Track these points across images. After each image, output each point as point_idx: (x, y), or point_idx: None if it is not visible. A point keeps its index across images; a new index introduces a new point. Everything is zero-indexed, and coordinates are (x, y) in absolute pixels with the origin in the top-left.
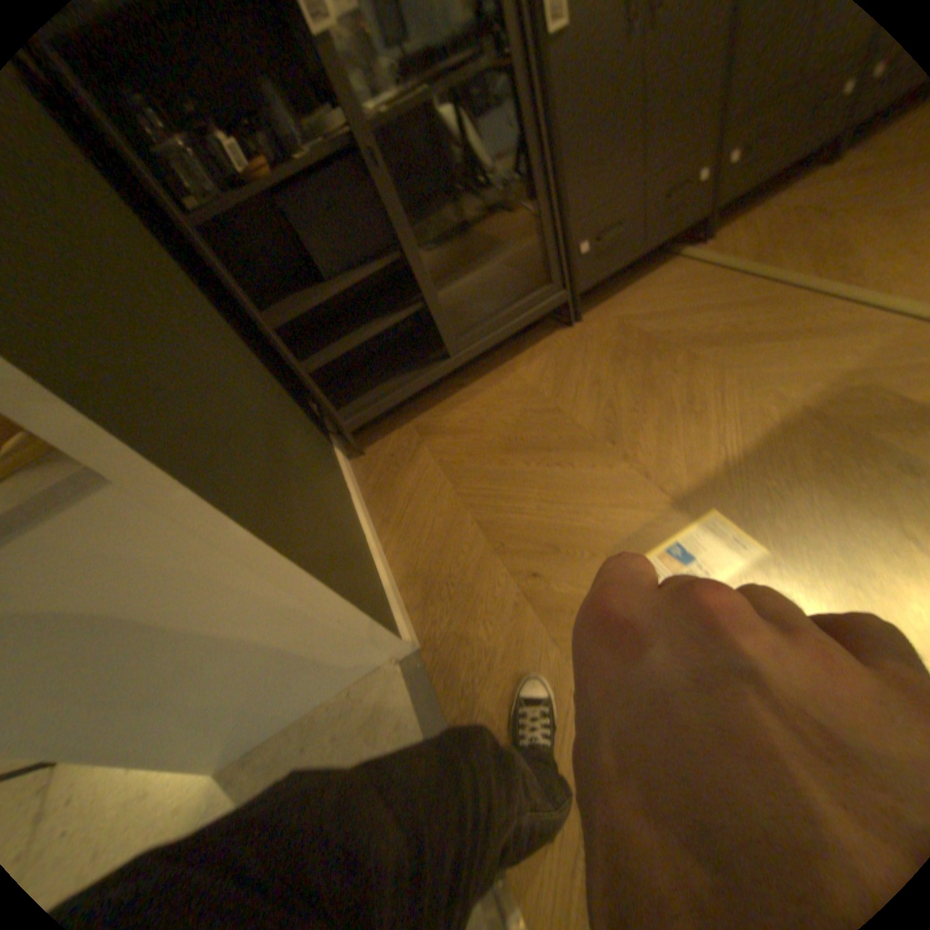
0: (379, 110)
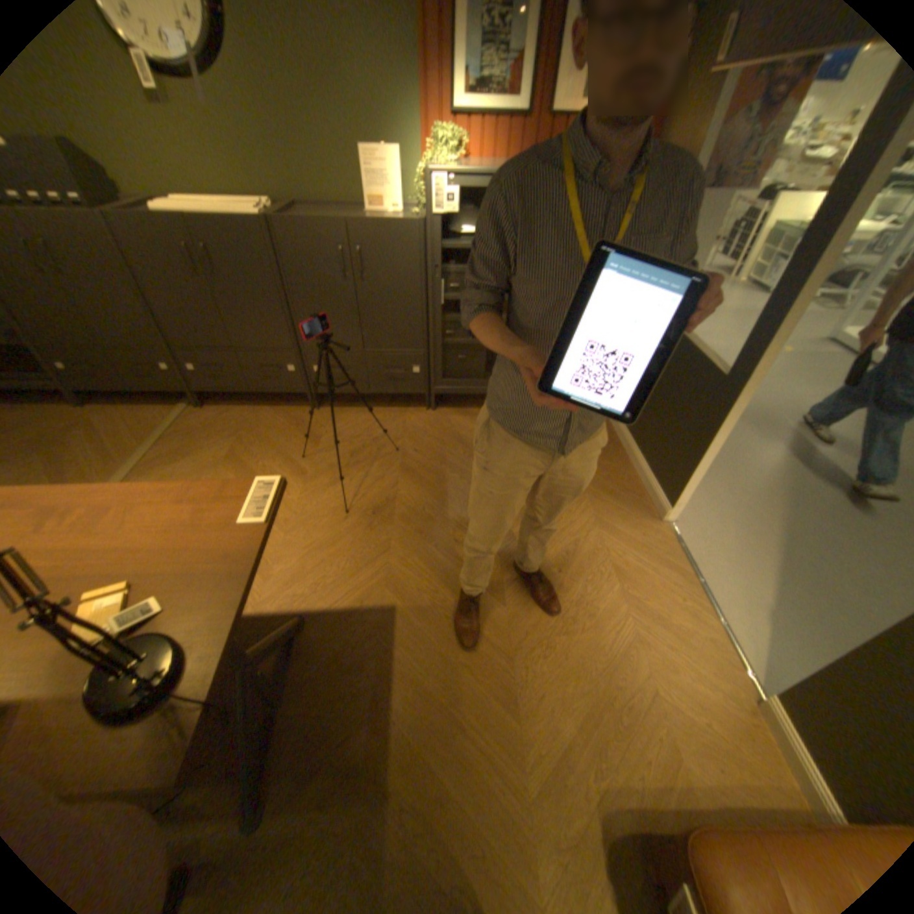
0: None
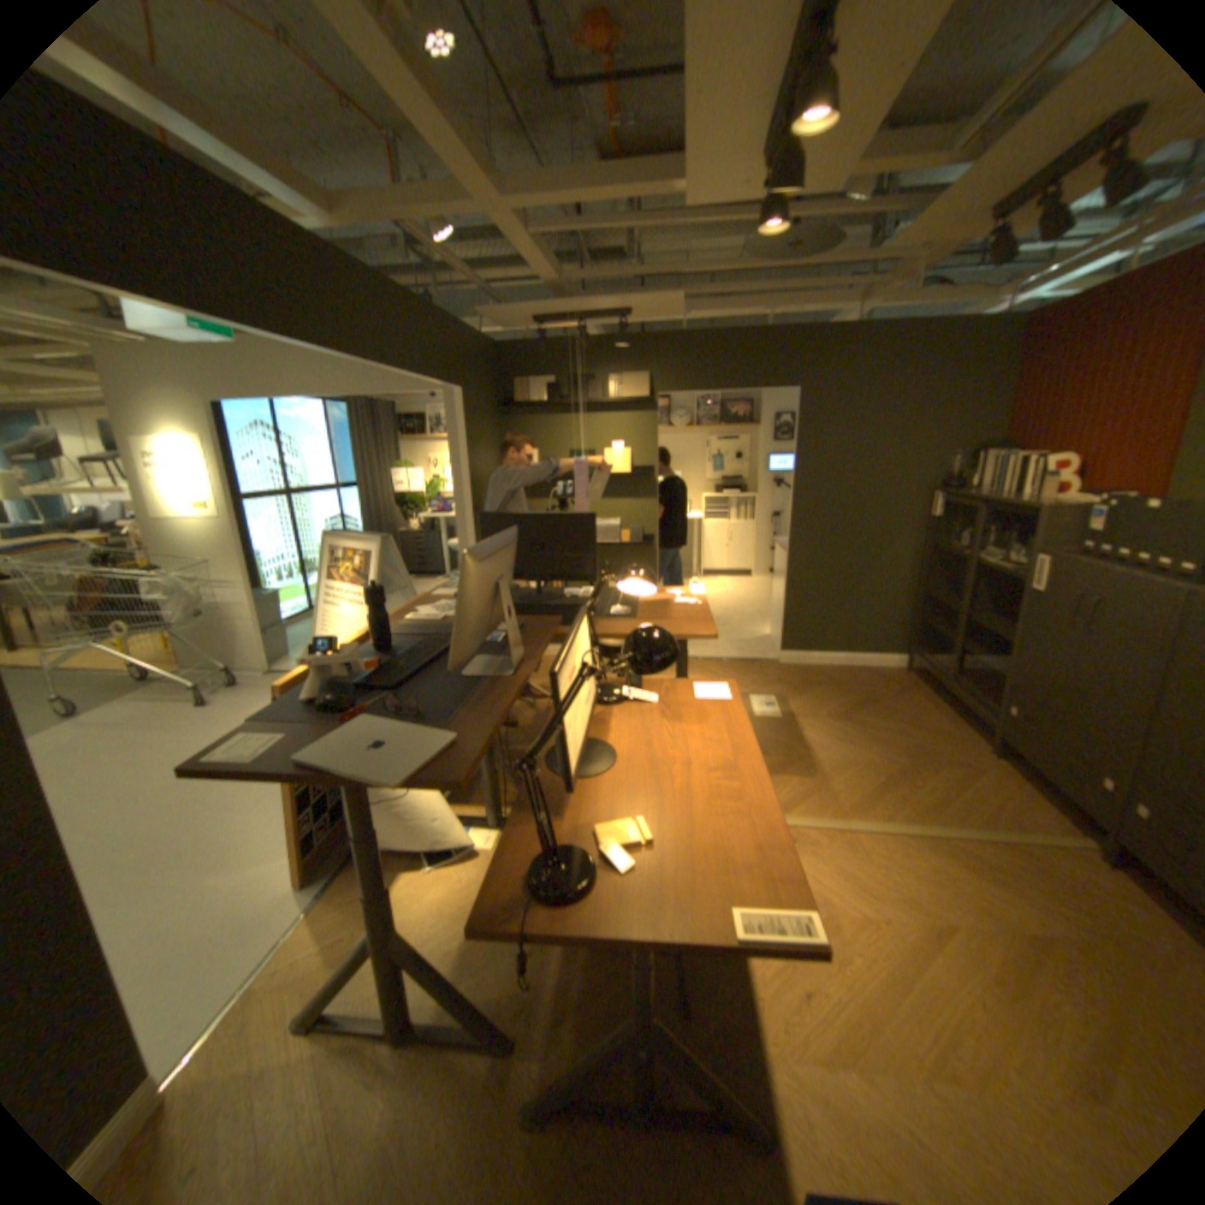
0: (994, 561)
